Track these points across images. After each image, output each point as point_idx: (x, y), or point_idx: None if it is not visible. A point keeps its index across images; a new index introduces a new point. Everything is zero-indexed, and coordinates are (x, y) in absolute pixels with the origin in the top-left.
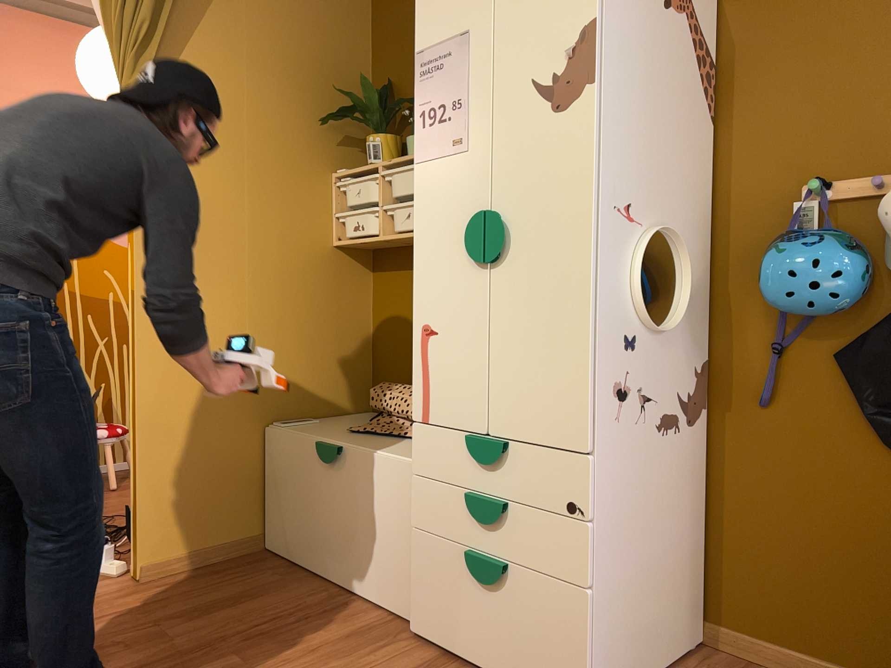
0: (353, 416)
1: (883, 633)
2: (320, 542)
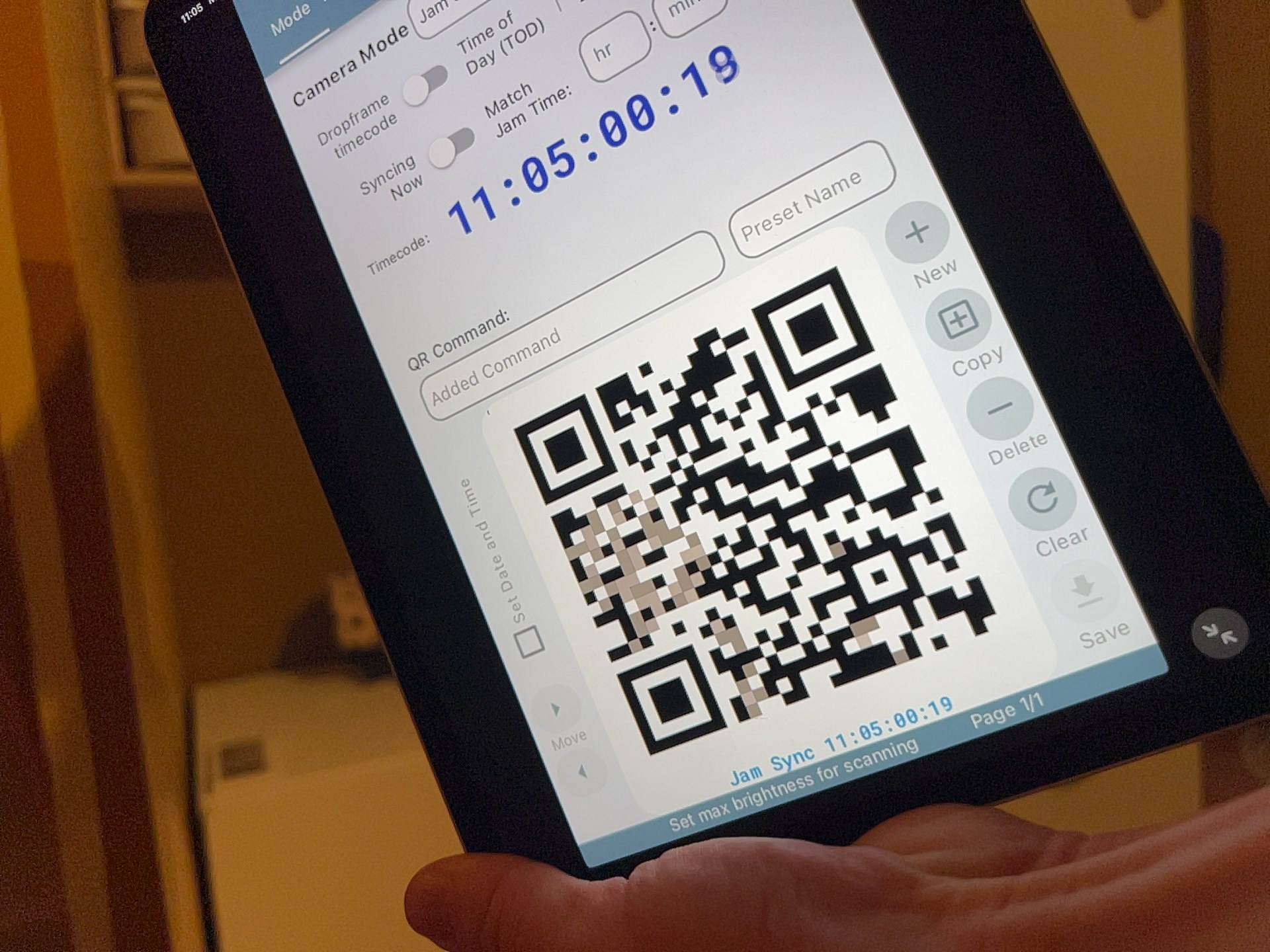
0: (223, 705)
1: None
2: None
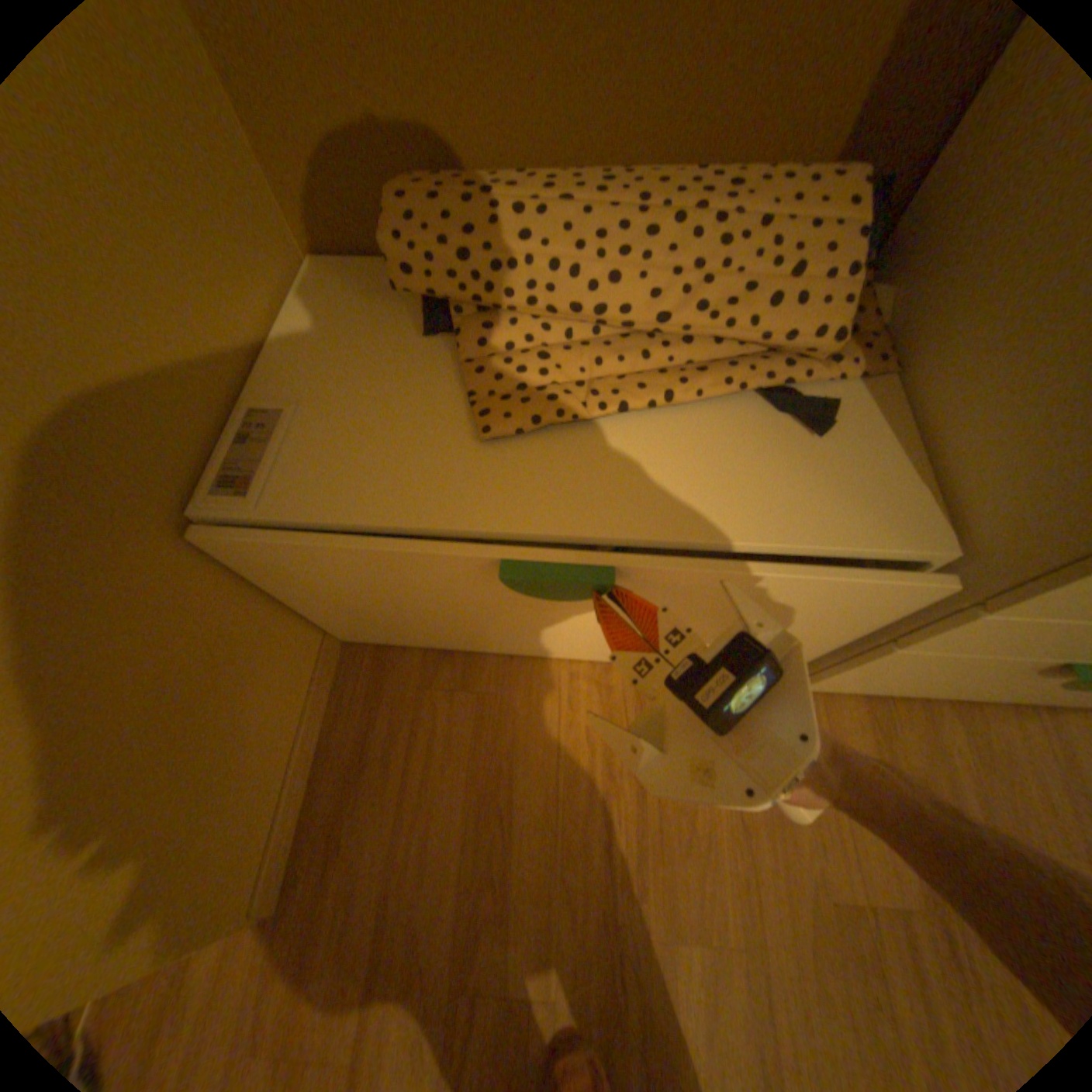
0: (305, 301)
1: None
2: (525, 631)
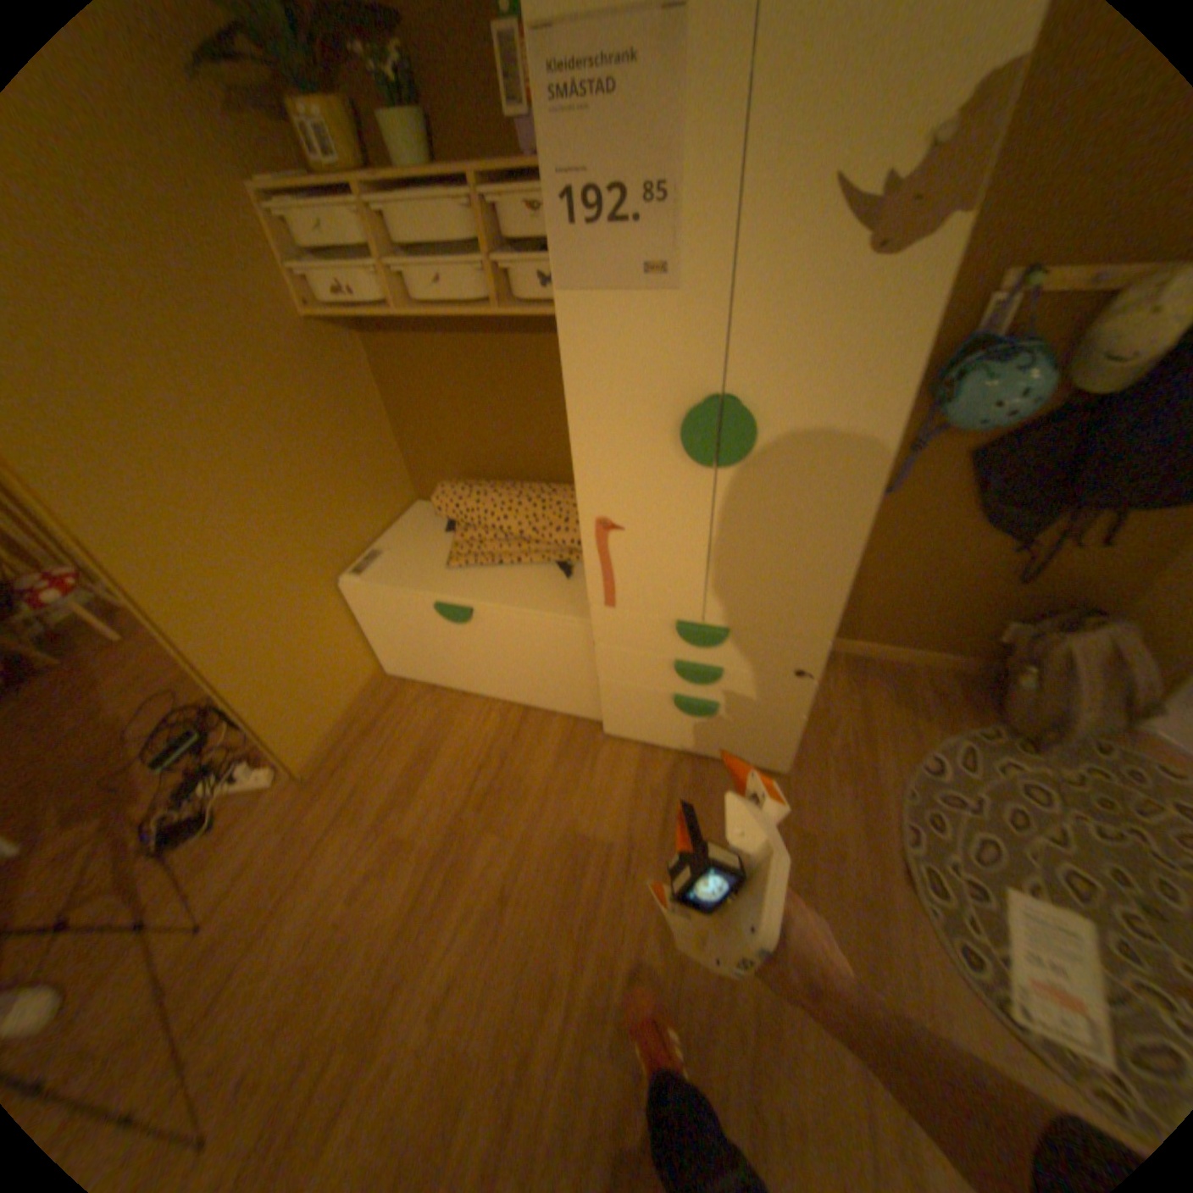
0: (409, 519)
1: (931, 629)
2: (465, 674)
